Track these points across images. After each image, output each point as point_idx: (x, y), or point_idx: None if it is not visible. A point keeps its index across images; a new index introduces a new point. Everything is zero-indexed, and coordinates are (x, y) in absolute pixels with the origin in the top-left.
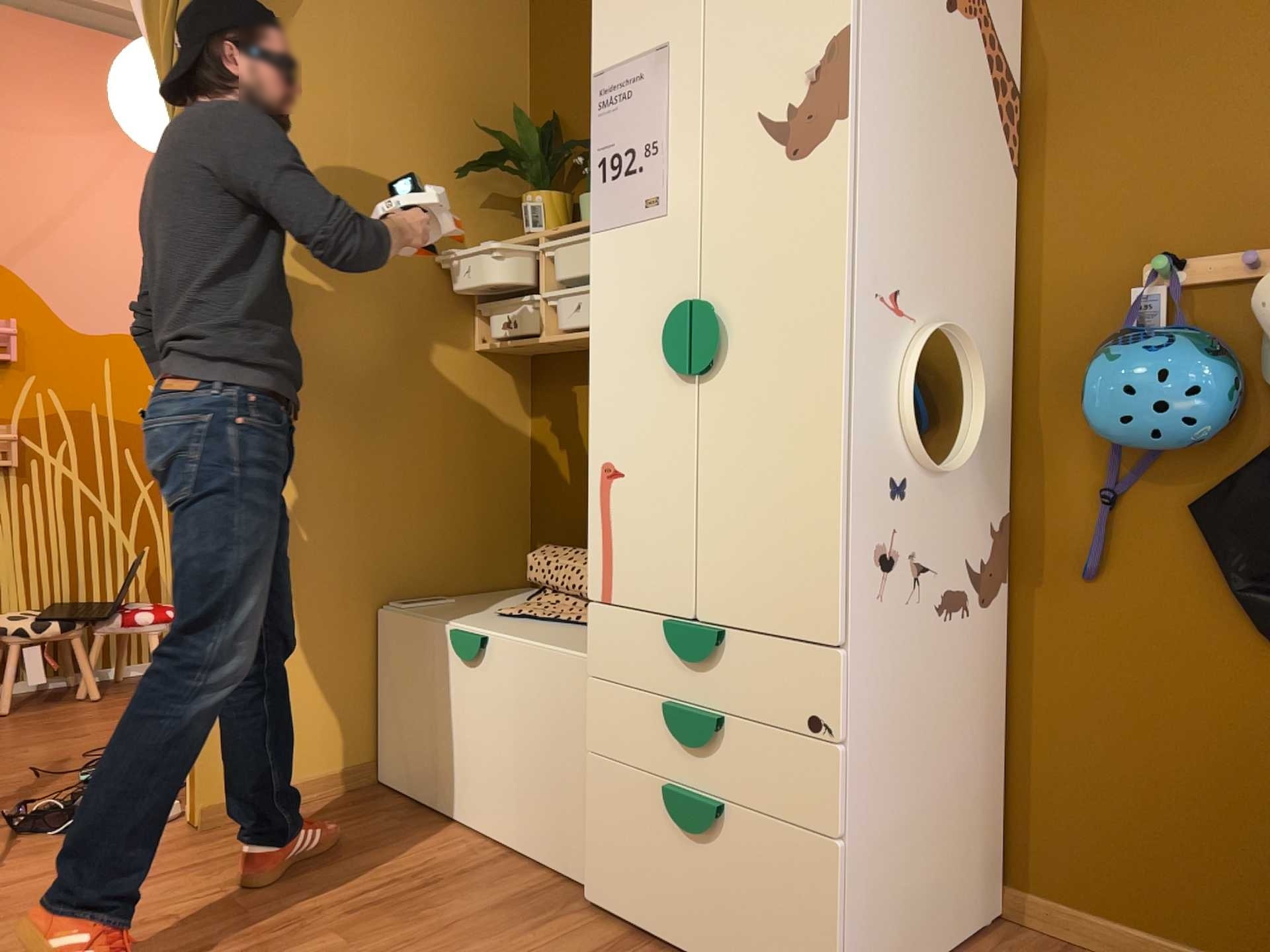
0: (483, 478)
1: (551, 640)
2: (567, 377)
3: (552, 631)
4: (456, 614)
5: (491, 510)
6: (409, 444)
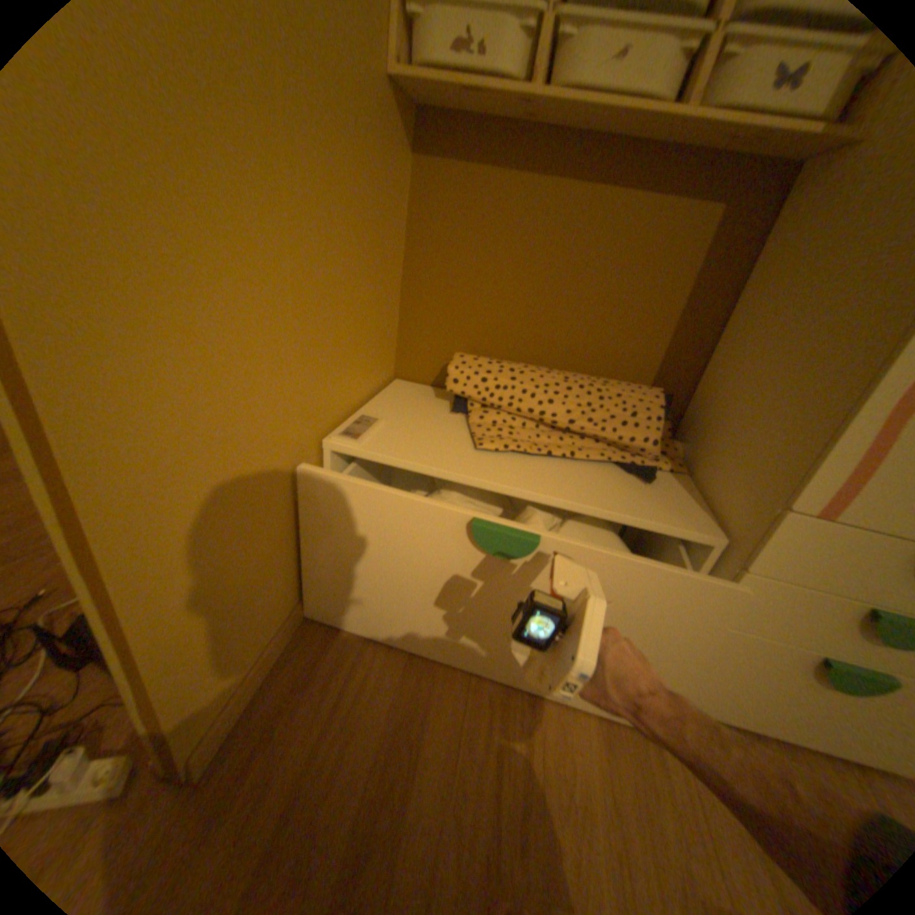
0: (381, 269)
1: (613, 500)
2: (479, 154)
3: (577, 477)
4: (433, 448)
5: (383, 307)
6: (338, 220)
